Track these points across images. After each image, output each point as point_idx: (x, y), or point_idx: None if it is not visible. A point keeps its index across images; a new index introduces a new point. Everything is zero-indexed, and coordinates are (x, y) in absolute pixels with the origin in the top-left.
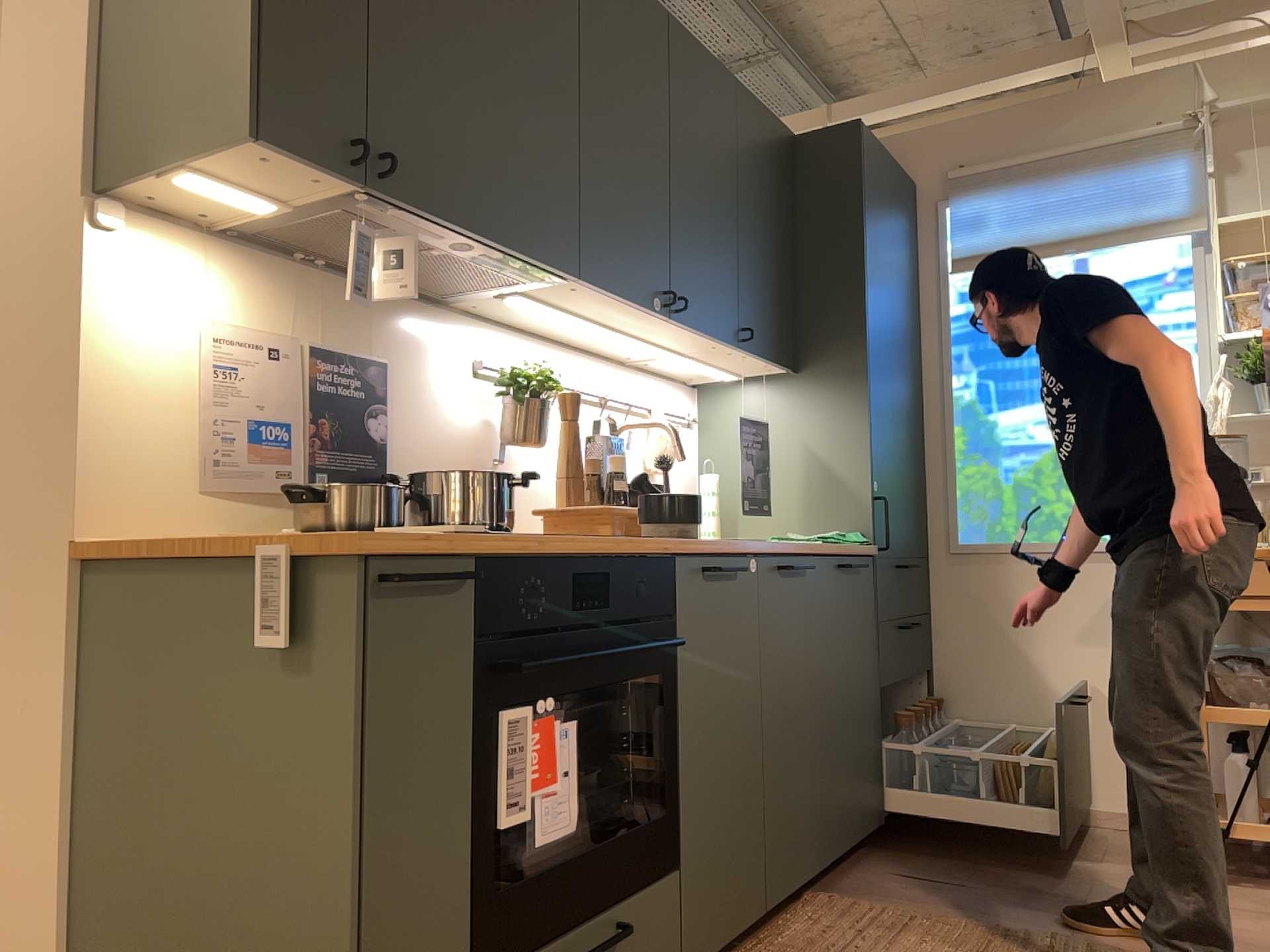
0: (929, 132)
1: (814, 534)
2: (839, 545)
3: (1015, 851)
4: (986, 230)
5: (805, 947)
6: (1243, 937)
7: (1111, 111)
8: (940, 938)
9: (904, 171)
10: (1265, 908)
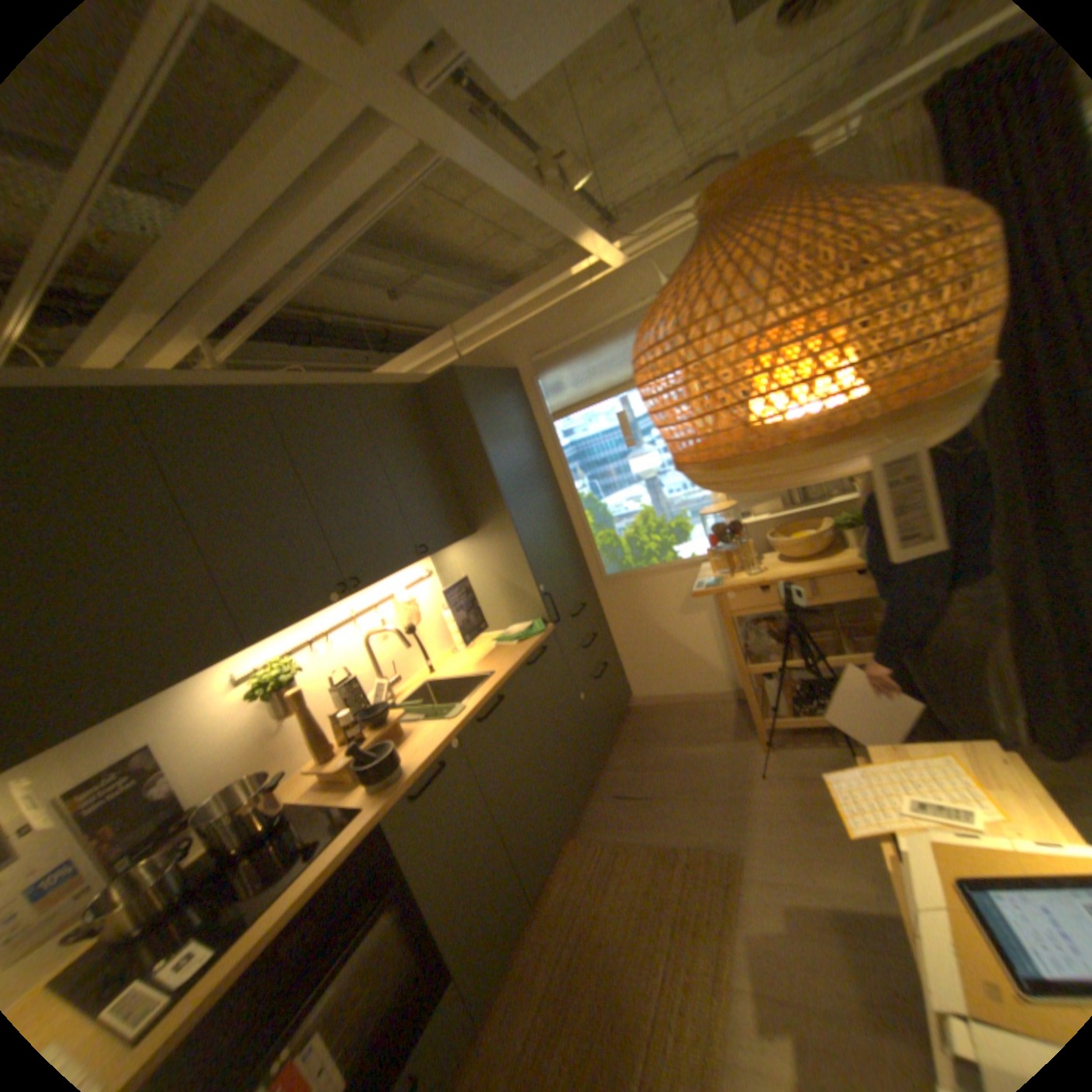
0: (513, 330)
1: (516, 624)
2: (527, 640)
3: (671, 747)
4: (564, 391)
5: (557, 914)
6: (784, 813)
7: (614, 294)
8: (628, 876)
9: (507, 360)
10: (796, 772)
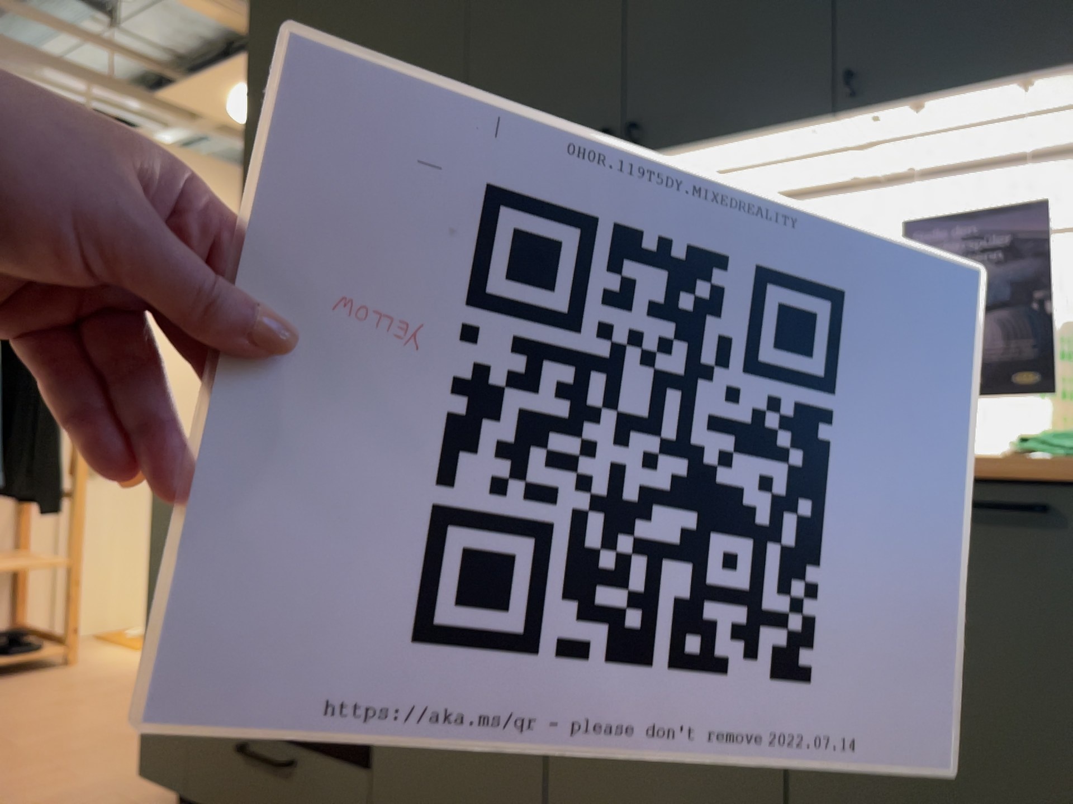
0: None
1: None
2: (1044, 458)
3: None
4: None
5: None
6: None
7: None
8: None
9: None
10: None
